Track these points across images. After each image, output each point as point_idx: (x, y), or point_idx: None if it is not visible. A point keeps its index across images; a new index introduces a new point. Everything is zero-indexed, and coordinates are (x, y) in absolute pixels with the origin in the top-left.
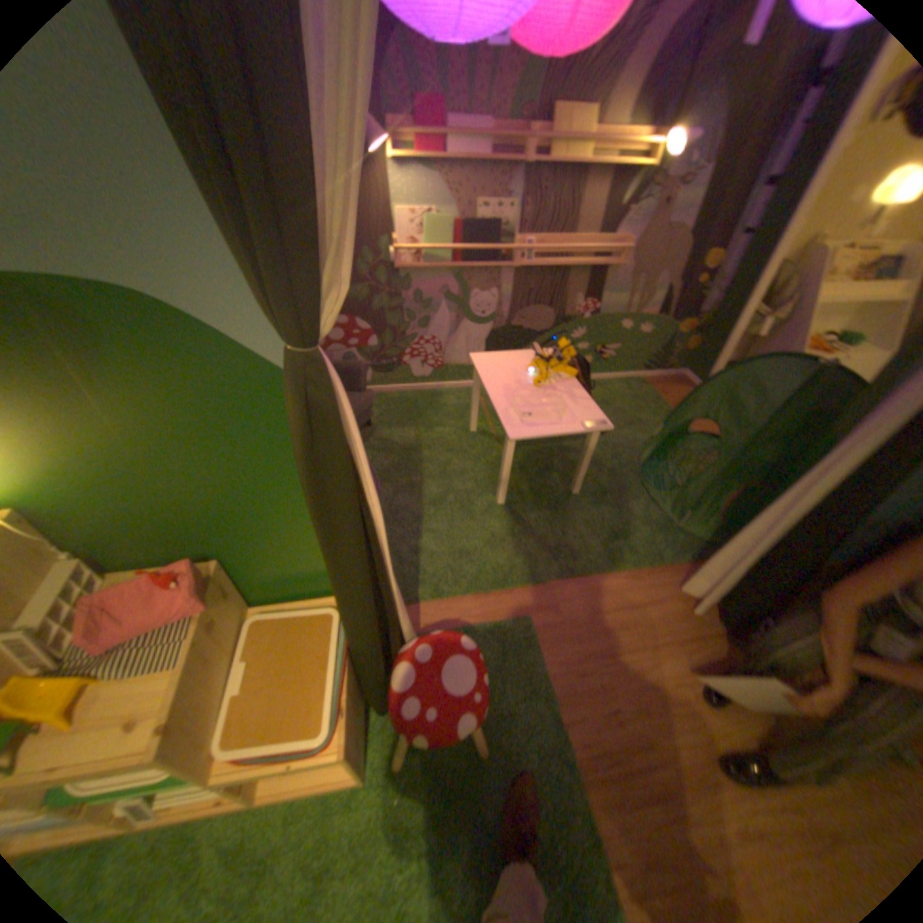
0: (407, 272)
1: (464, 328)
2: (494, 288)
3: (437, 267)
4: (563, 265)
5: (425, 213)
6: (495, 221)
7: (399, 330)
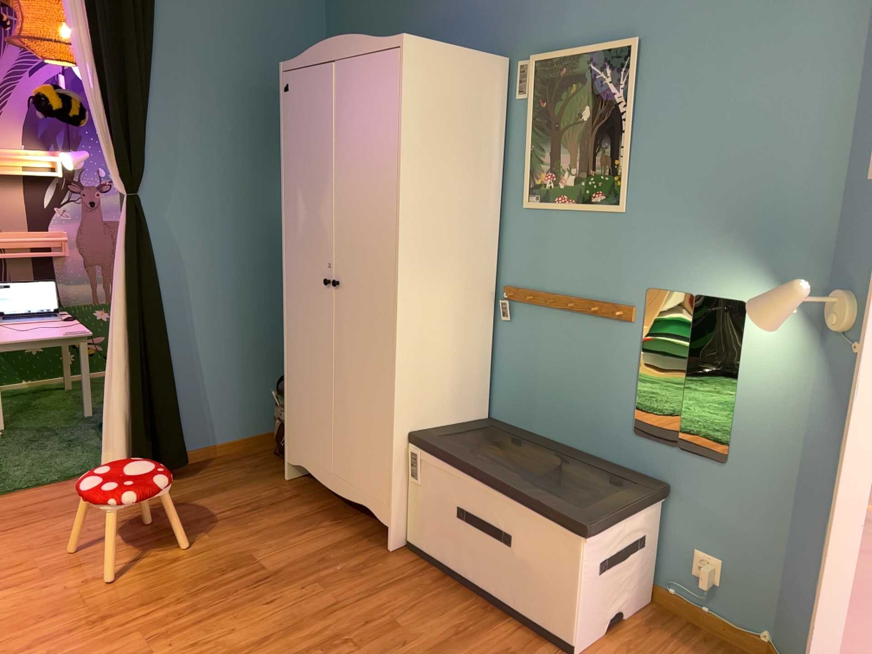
0: None
1: None
2: None
3: None
4: None
5: None
6: None
7: None
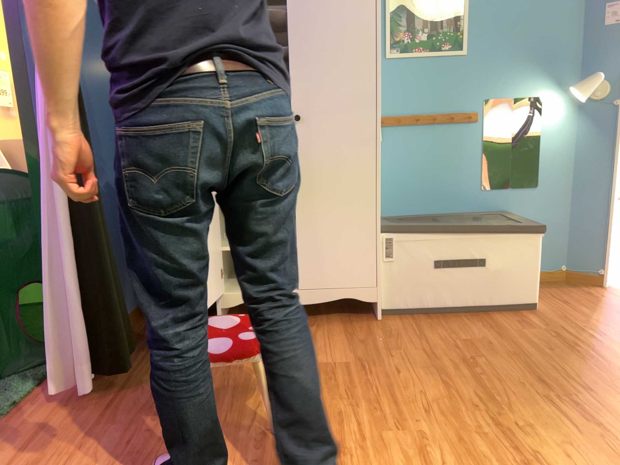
0: None
1: None
2: None
3: None
4: None
5: None
6: None
7: None
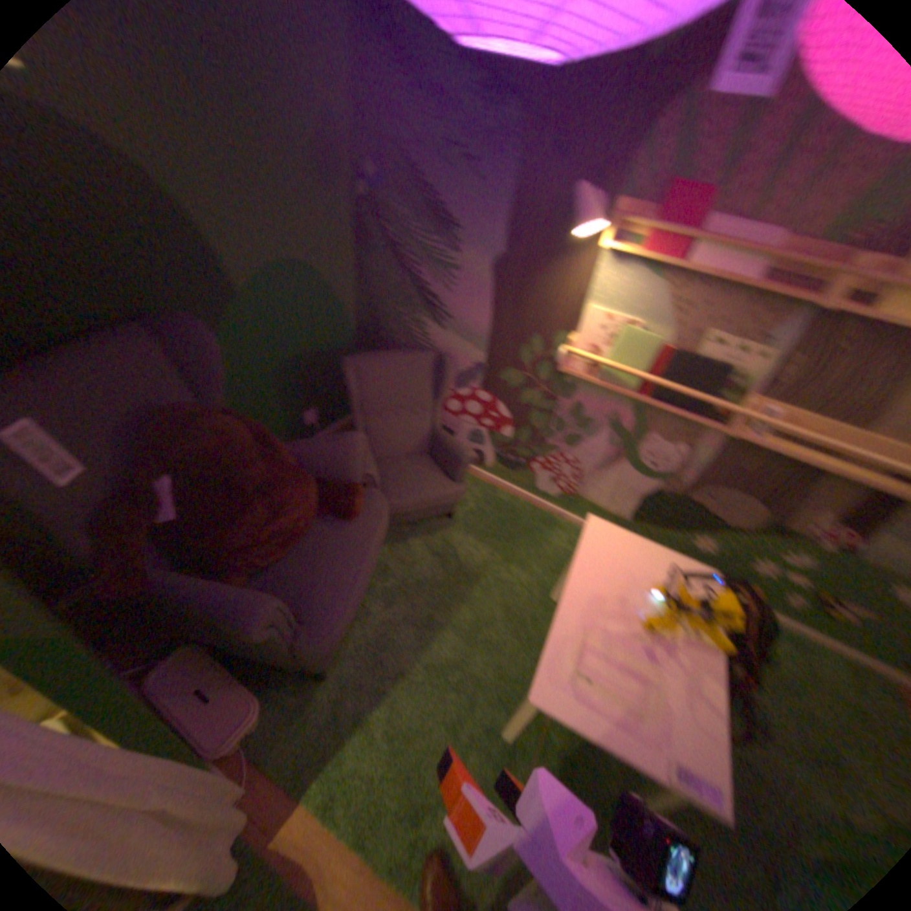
0: (576, 380)
1: (622, 470)
2: (686, 444)
3: (617, 389)
4: (819, 466)
5: (626, 323)
6: (727, 366)
7: (540, 434)
